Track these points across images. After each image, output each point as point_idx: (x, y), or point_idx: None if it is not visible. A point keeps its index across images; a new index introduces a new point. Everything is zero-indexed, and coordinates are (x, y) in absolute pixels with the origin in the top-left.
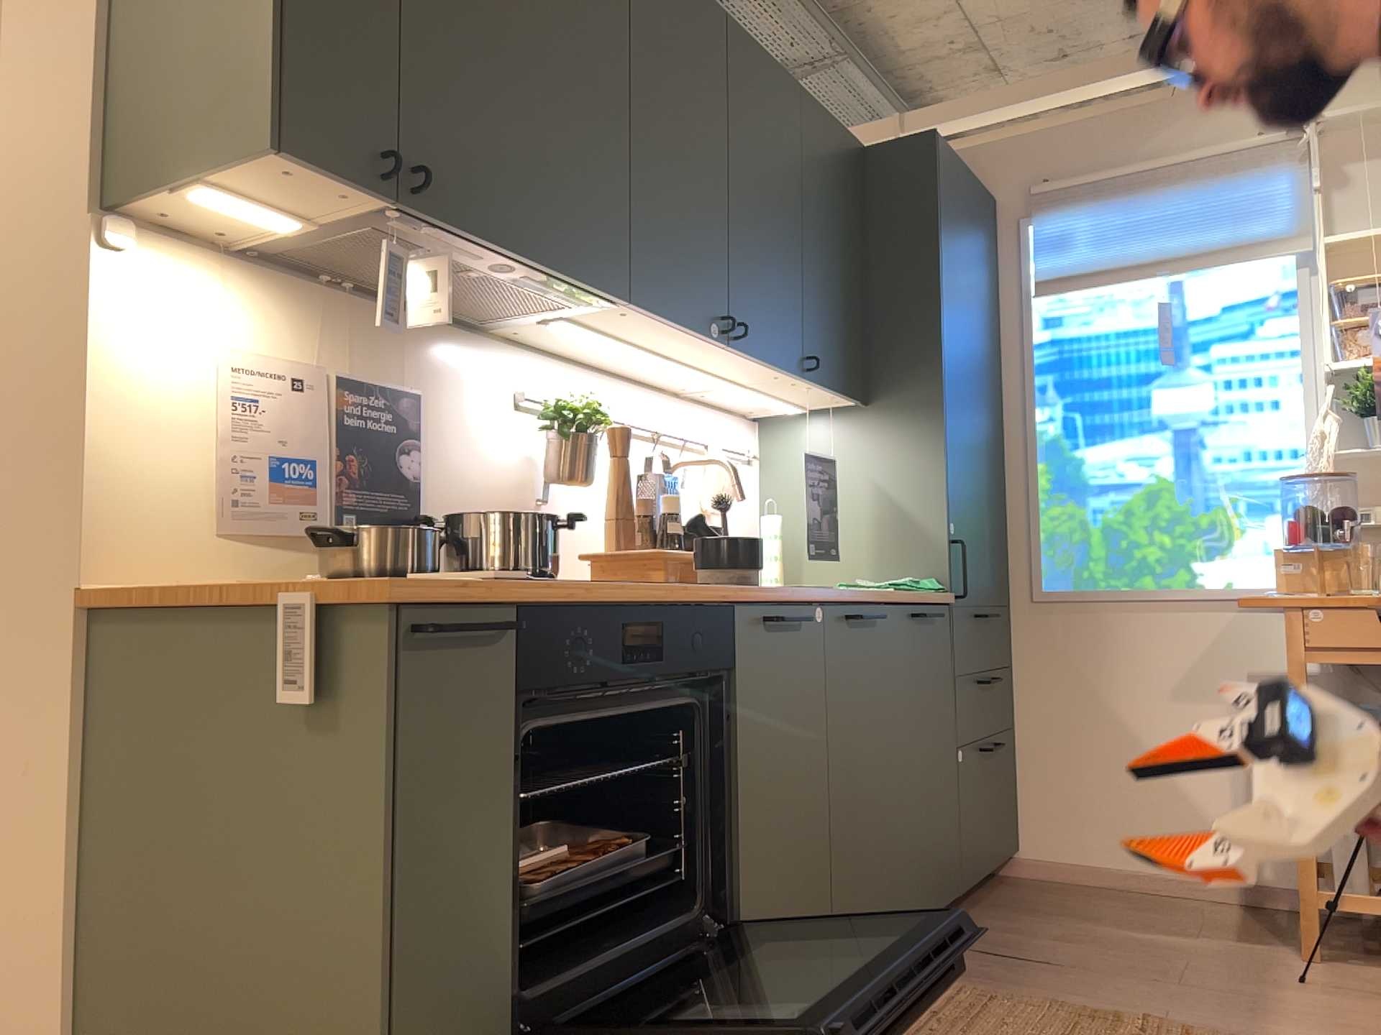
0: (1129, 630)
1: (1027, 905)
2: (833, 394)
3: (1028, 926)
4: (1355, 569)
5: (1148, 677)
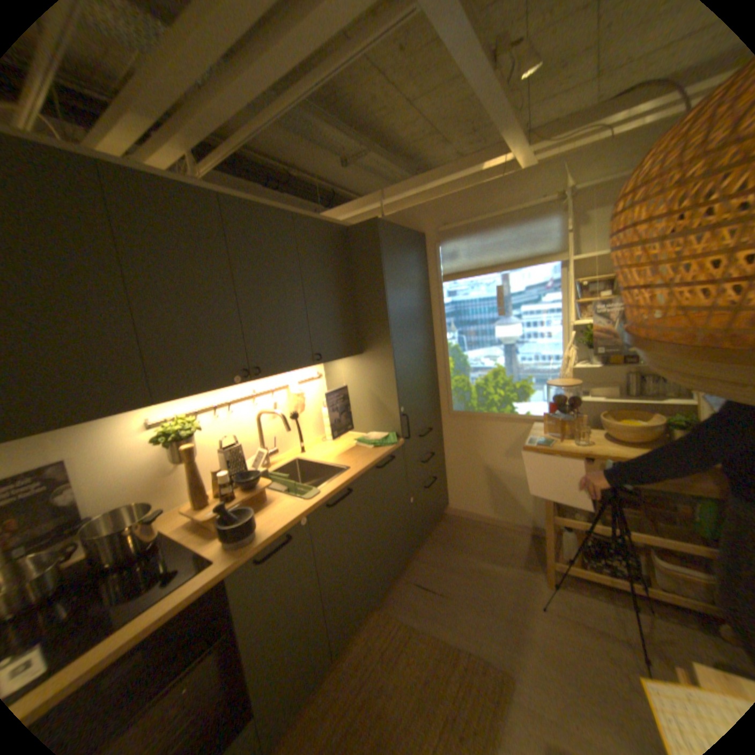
0: (487, 428)
1: (445, 540)
2: (339, 359)
3: (441, 561)
4: (579, 429)
5: (495, 448)
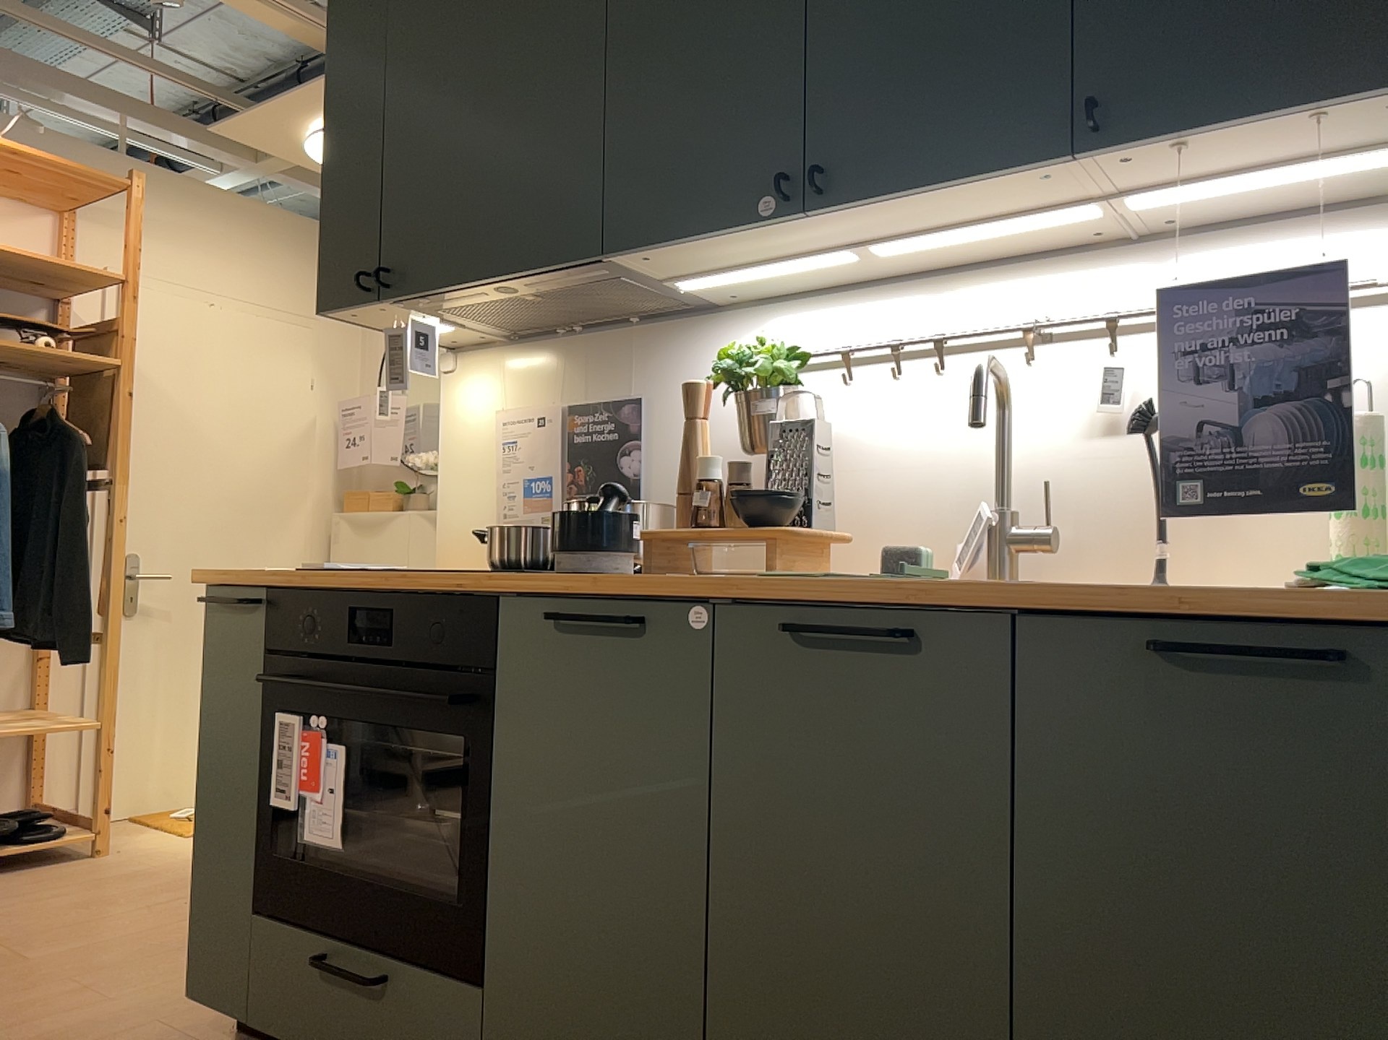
0: None
1: None
2: (1291, 121)
3: None
4: None
5: None
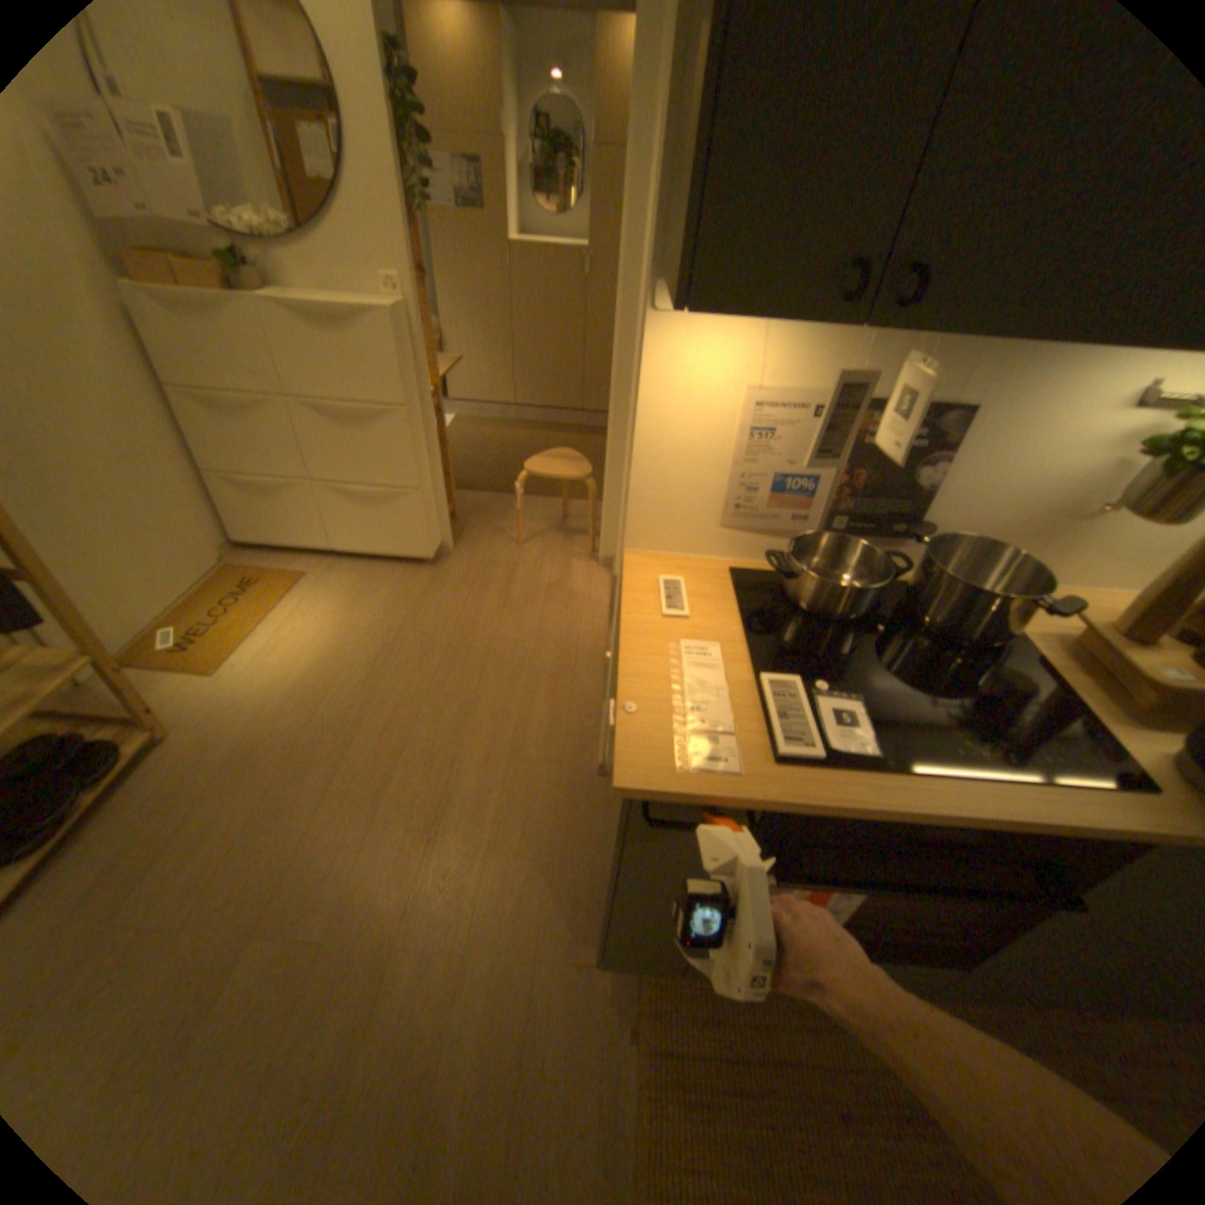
0: None
1: None
2: None
3: None
4: None
5: None
